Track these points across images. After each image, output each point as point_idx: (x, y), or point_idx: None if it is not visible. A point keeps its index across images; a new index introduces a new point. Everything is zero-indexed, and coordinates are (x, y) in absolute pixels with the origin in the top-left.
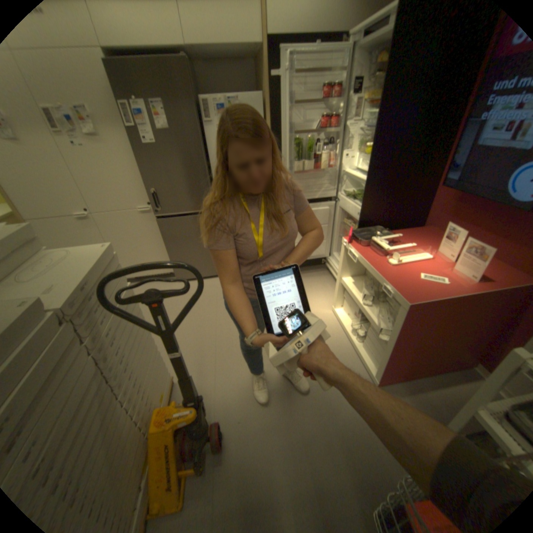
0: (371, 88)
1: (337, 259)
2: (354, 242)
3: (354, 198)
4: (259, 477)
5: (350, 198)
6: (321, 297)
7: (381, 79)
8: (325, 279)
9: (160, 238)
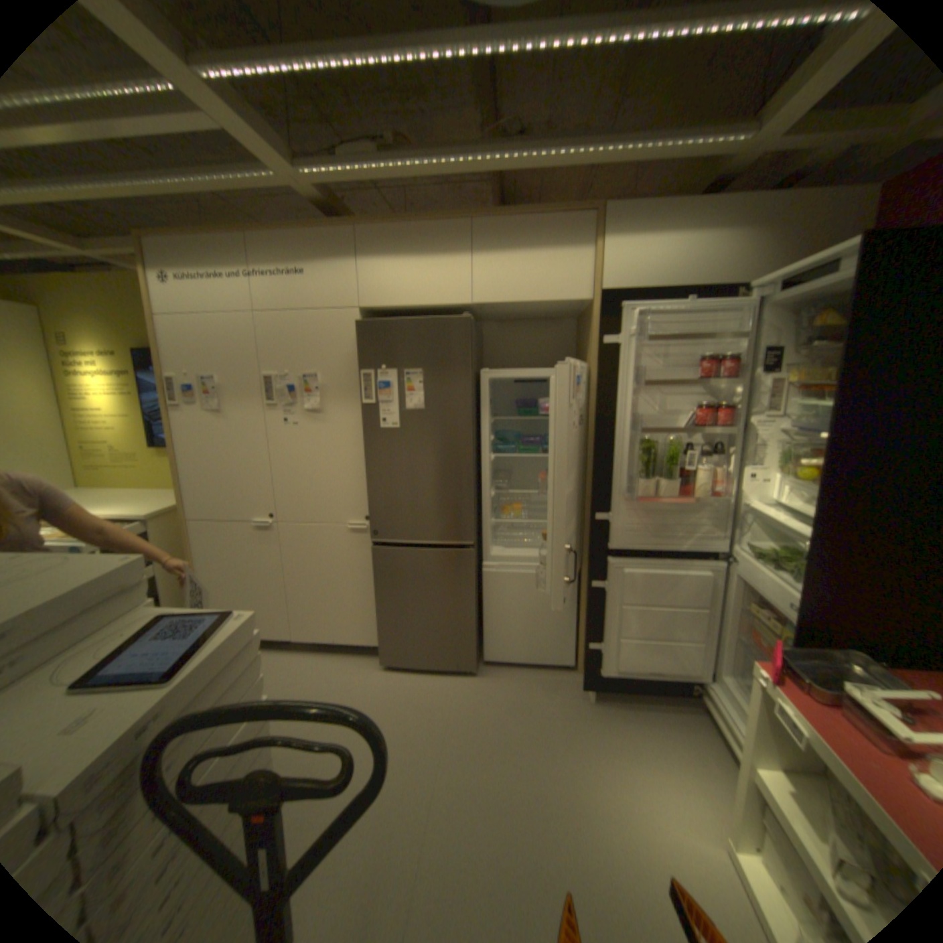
0: (803, 365)
1: (735, 698)
2: (790, 683)
3: (778, 566)
4: None
5: (767, 563)
6: (696, 796)
7: (827, 351)
8: (703, 741)
9: (371, 578)
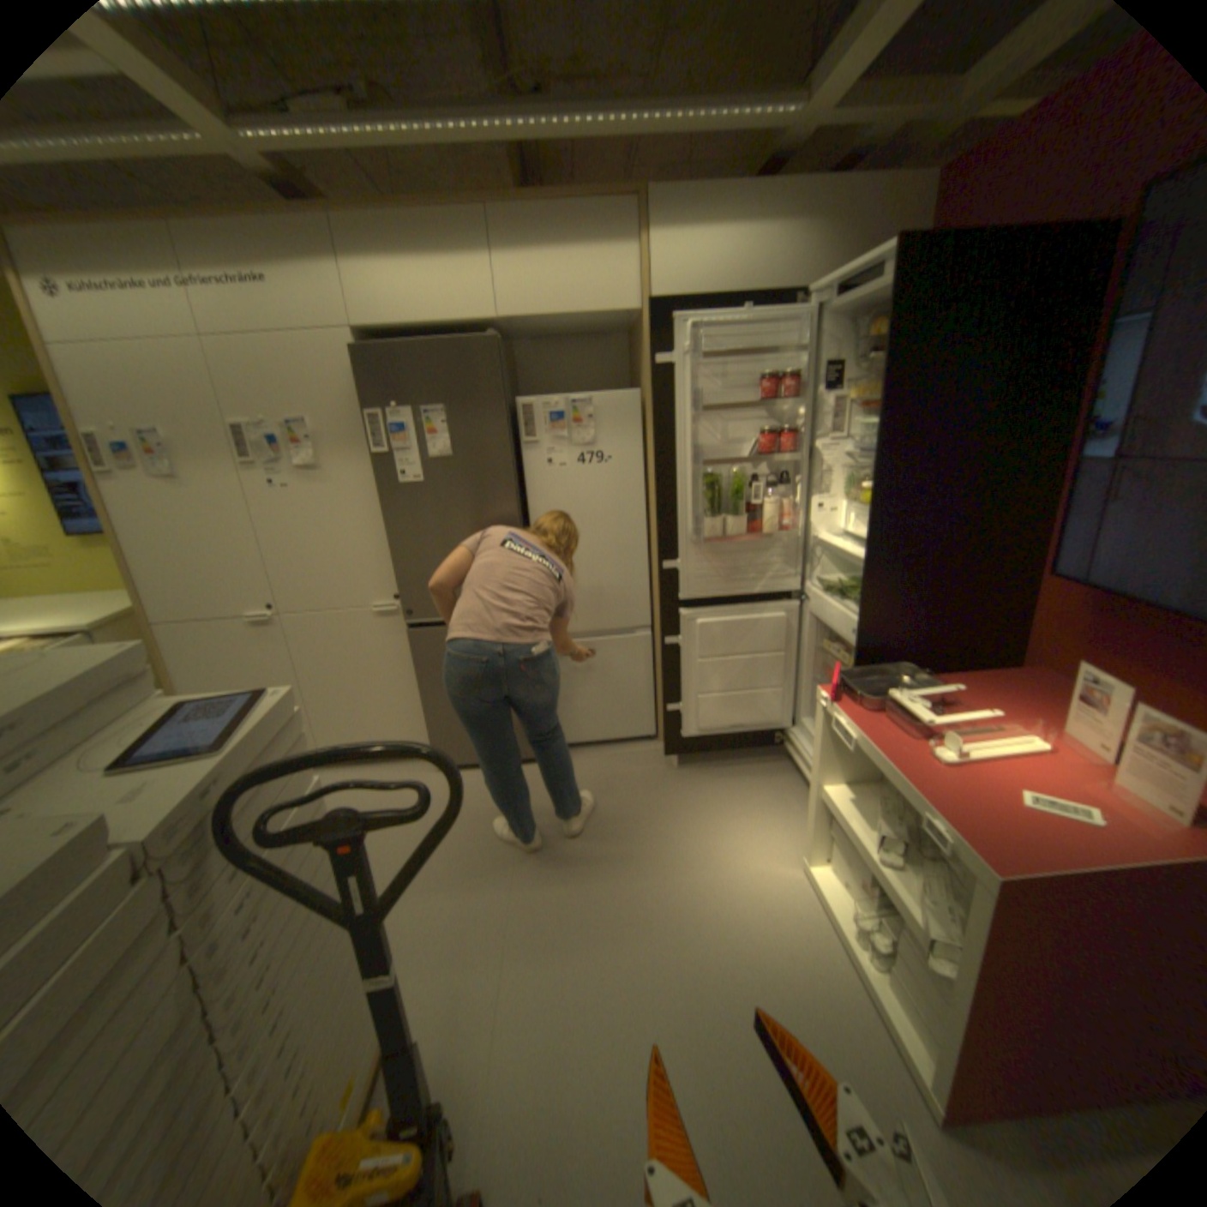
0: (863, 380)
1: (811, 736)
2: (846, 699)
3: (844, 597)
4: None
5: (835, 595)
6: (776, 831)
7: (883, 364)
8: (784, 783)
9: (411, 669)
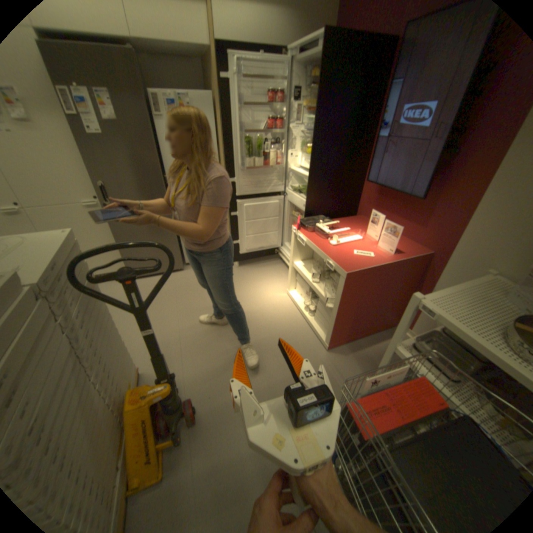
0: (308, 97)
1: (288, 249)
2: (301, 229)
3: (300, 192)
4: (233, 437)
5: (297, 192)
6: (276, 283)
7: (316, 90)
8: (278, 267)
9: (109, 233)
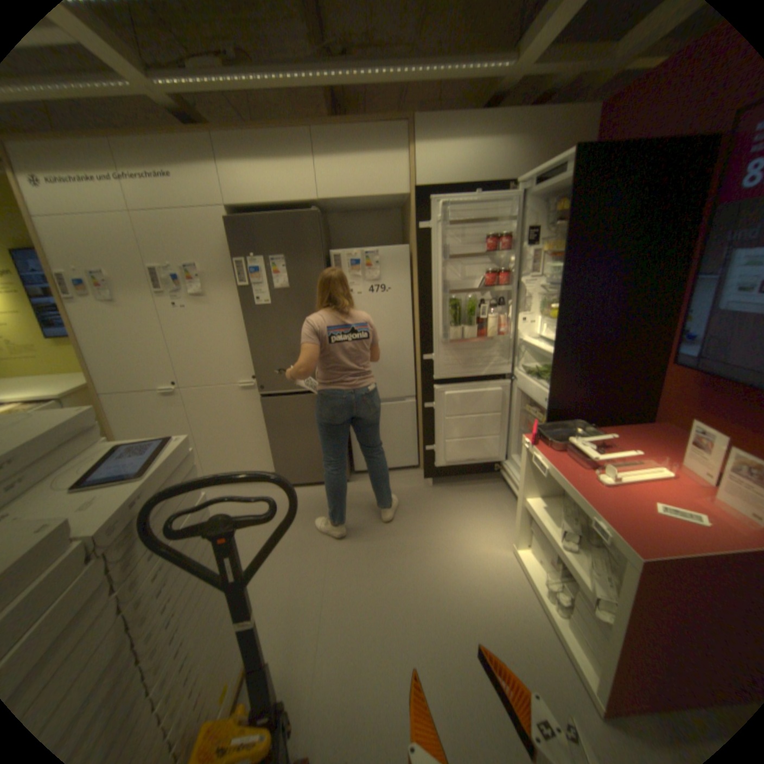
0: (552, 239)
1: (518, 466)
2: (541, 443)
3: (539, 377)
4: None
5: (533, 376)
6: (495, 527)
7: (565, 228)
8: (500, 496)
9: (263, 423)
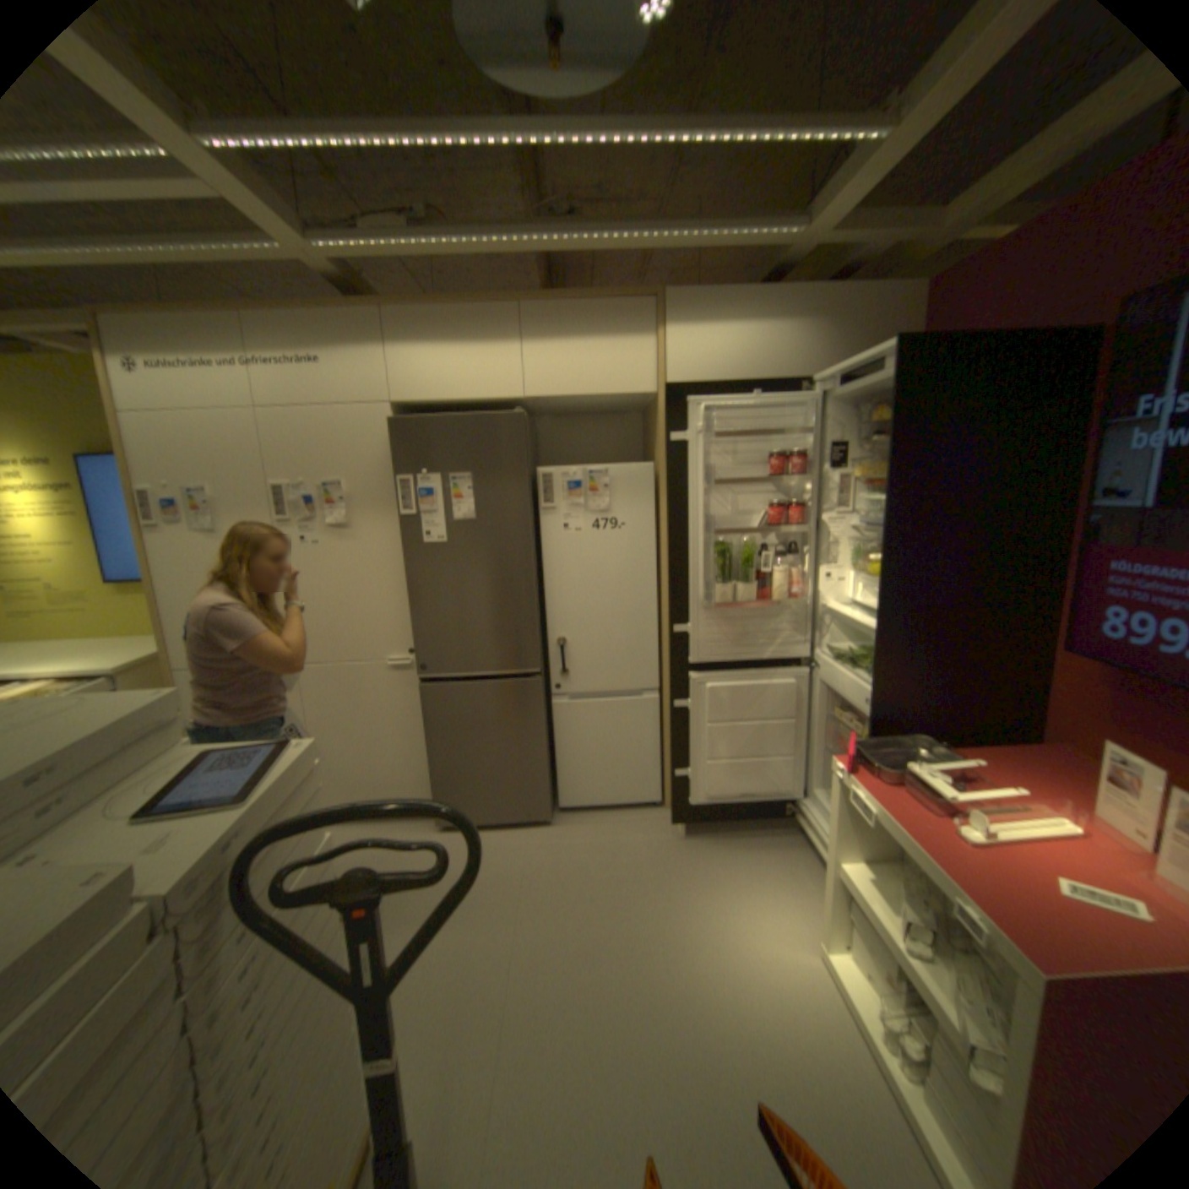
0: (867, 460)
1: (825, 809)
2: (863, 771)
3: (855, 665)
4: None
5: (845, 663)
6: (790, 912)
7: (885, 446)
8: (797, 859)
9: (419, 723)
